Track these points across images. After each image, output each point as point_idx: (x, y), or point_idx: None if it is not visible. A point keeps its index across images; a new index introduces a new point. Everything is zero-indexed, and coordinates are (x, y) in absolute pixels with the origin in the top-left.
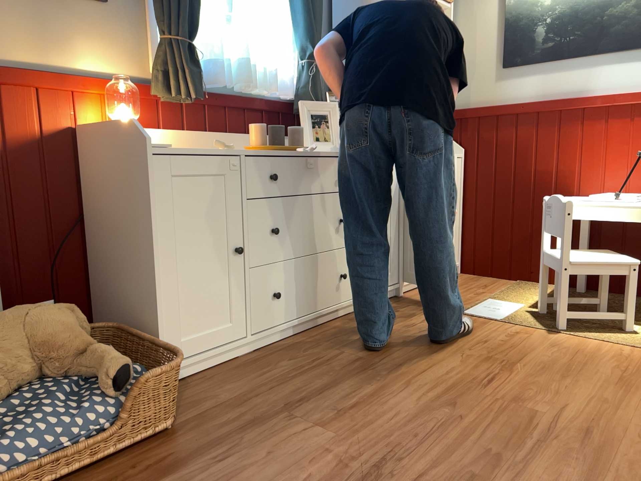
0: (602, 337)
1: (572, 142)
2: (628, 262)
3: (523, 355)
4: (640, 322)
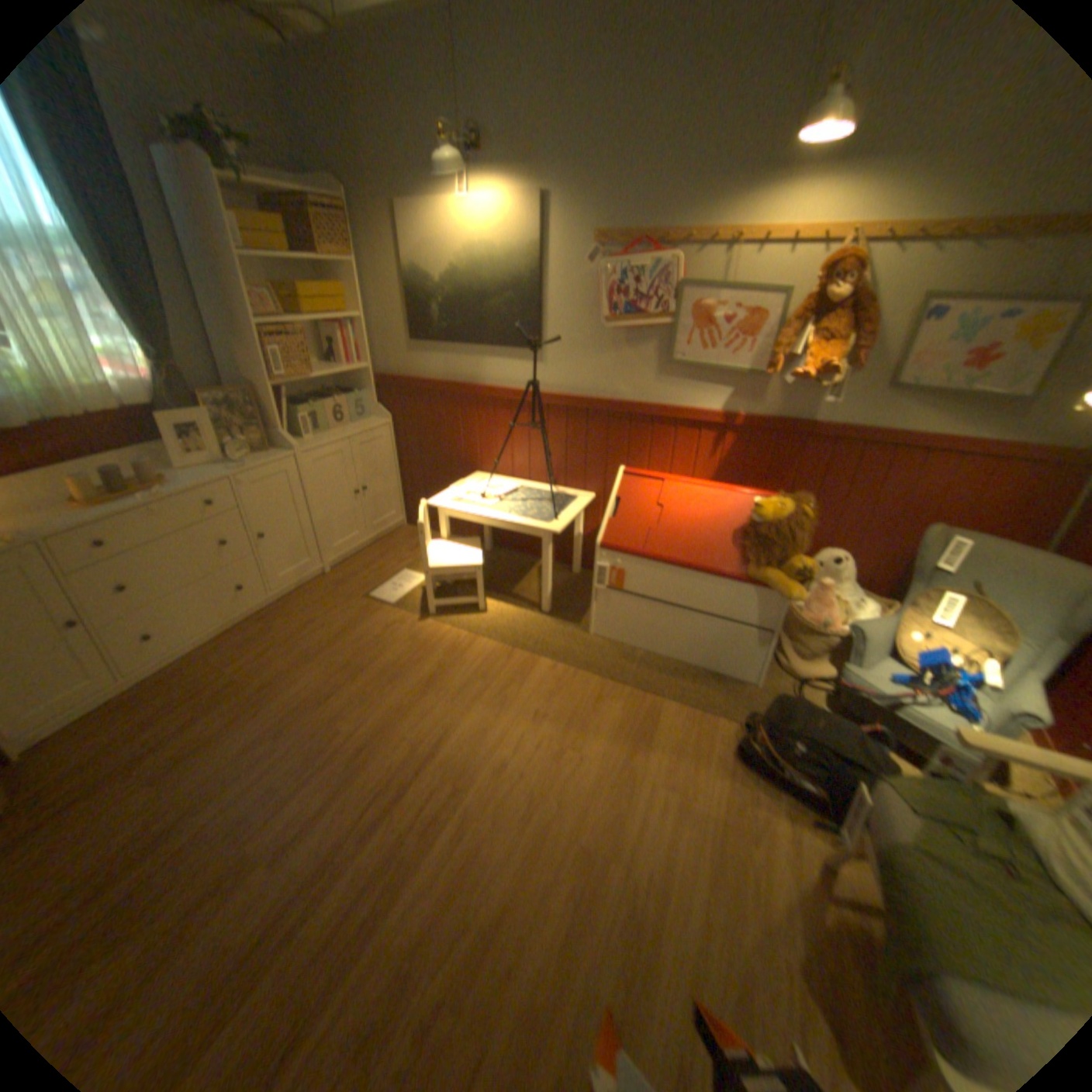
0: (454, 622)
1: (472, 425)
2: (474, 564)
3: (377, 655)
4: (499, 596)
